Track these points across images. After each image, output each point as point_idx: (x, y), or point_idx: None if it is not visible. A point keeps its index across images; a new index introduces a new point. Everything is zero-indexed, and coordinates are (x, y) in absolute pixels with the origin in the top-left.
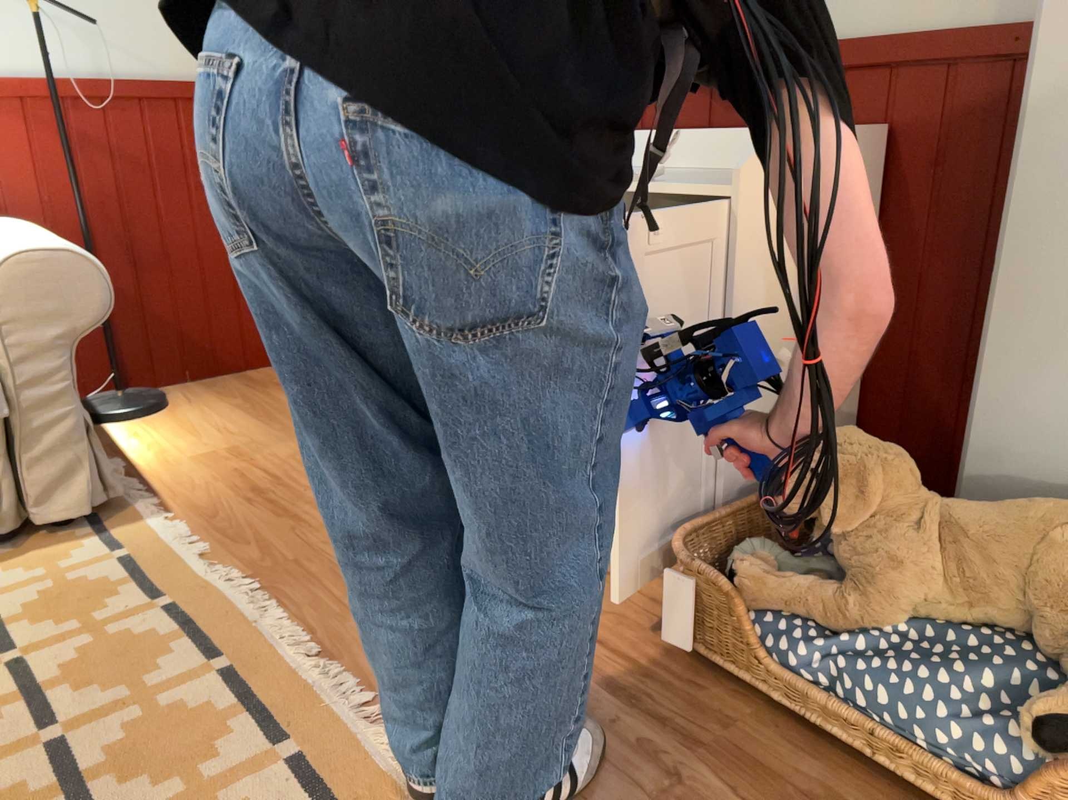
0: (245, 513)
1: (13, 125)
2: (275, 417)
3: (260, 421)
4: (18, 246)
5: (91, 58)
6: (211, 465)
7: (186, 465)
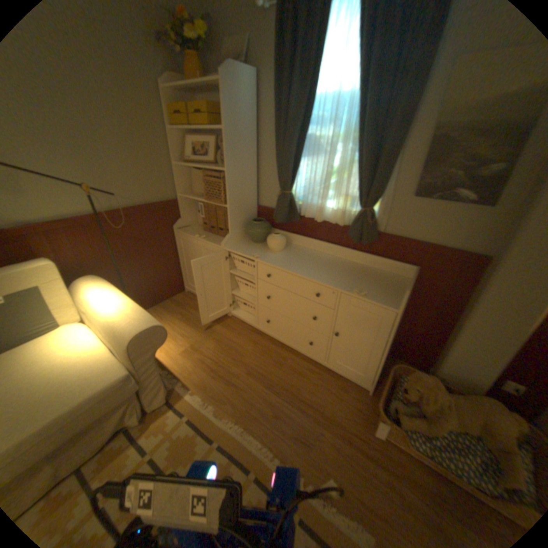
0: (215, 385)
1: (79, 234)
2: (197, 325)
3: (193, 328)
4: (127, 324)
5: (107, 201)
6: (189, 358)
7: (180, 359)
